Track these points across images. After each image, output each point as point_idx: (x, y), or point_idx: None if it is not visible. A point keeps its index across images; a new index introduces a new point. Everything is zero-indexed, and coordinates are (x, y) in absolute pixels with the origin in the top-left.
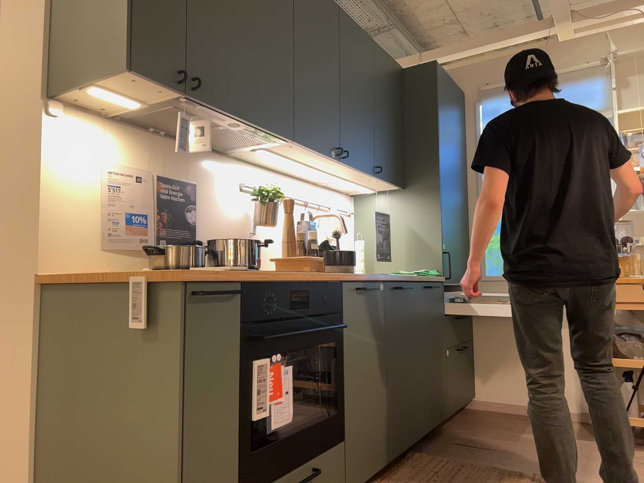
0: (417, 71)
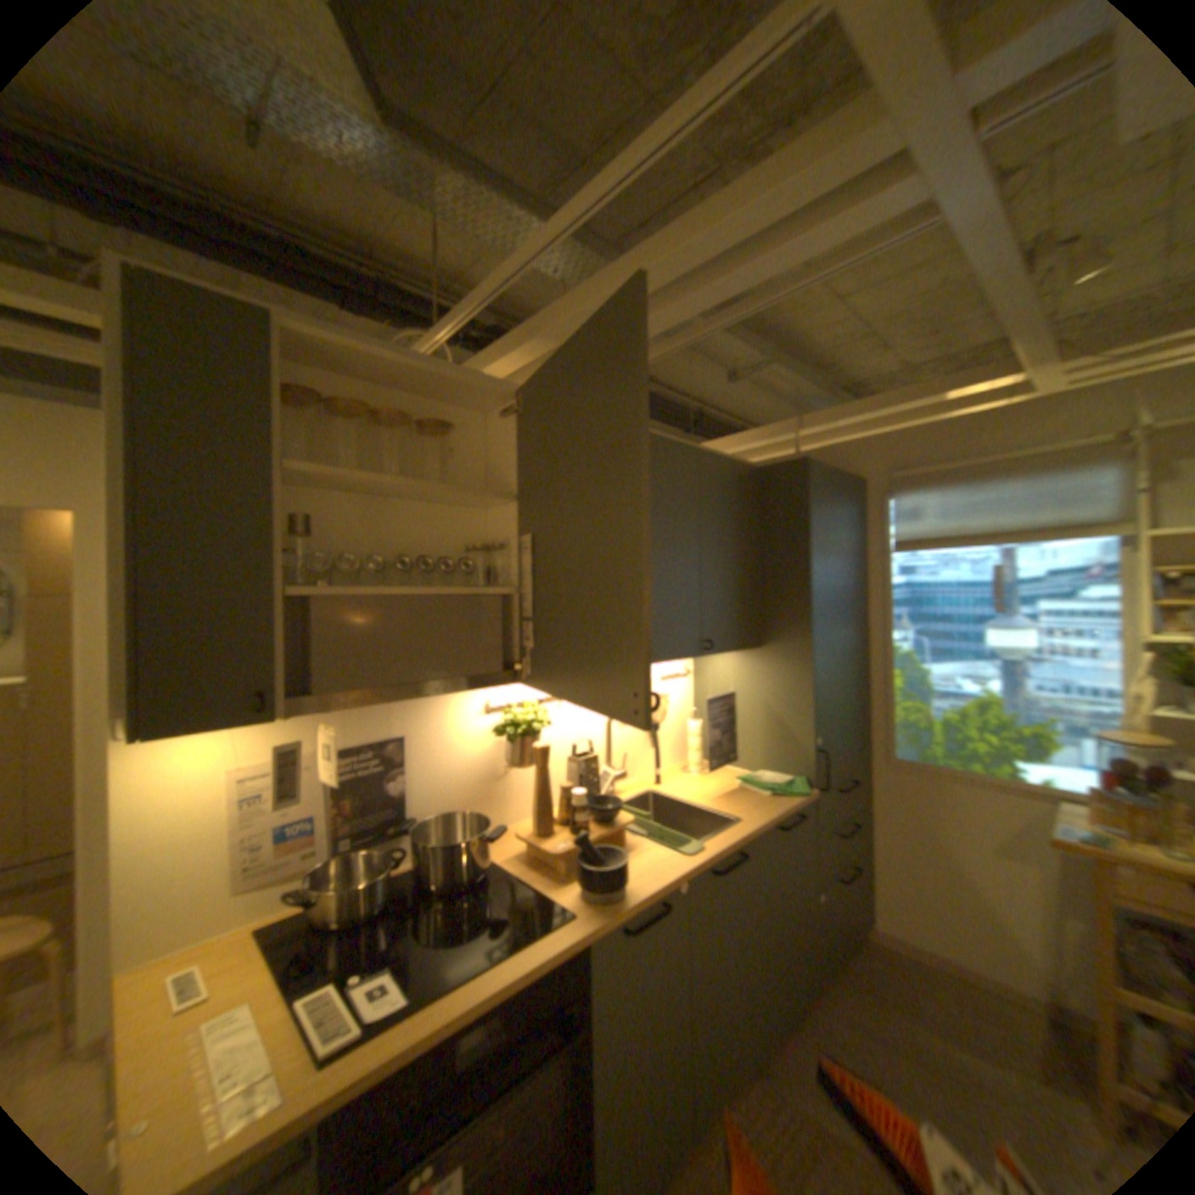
0: (779, 471)
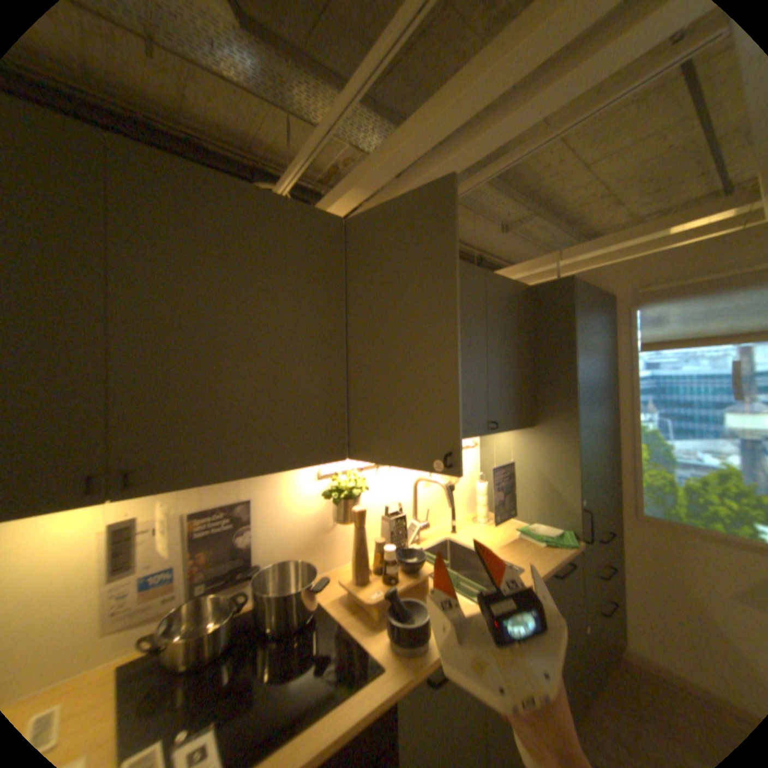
0: (548, 288)
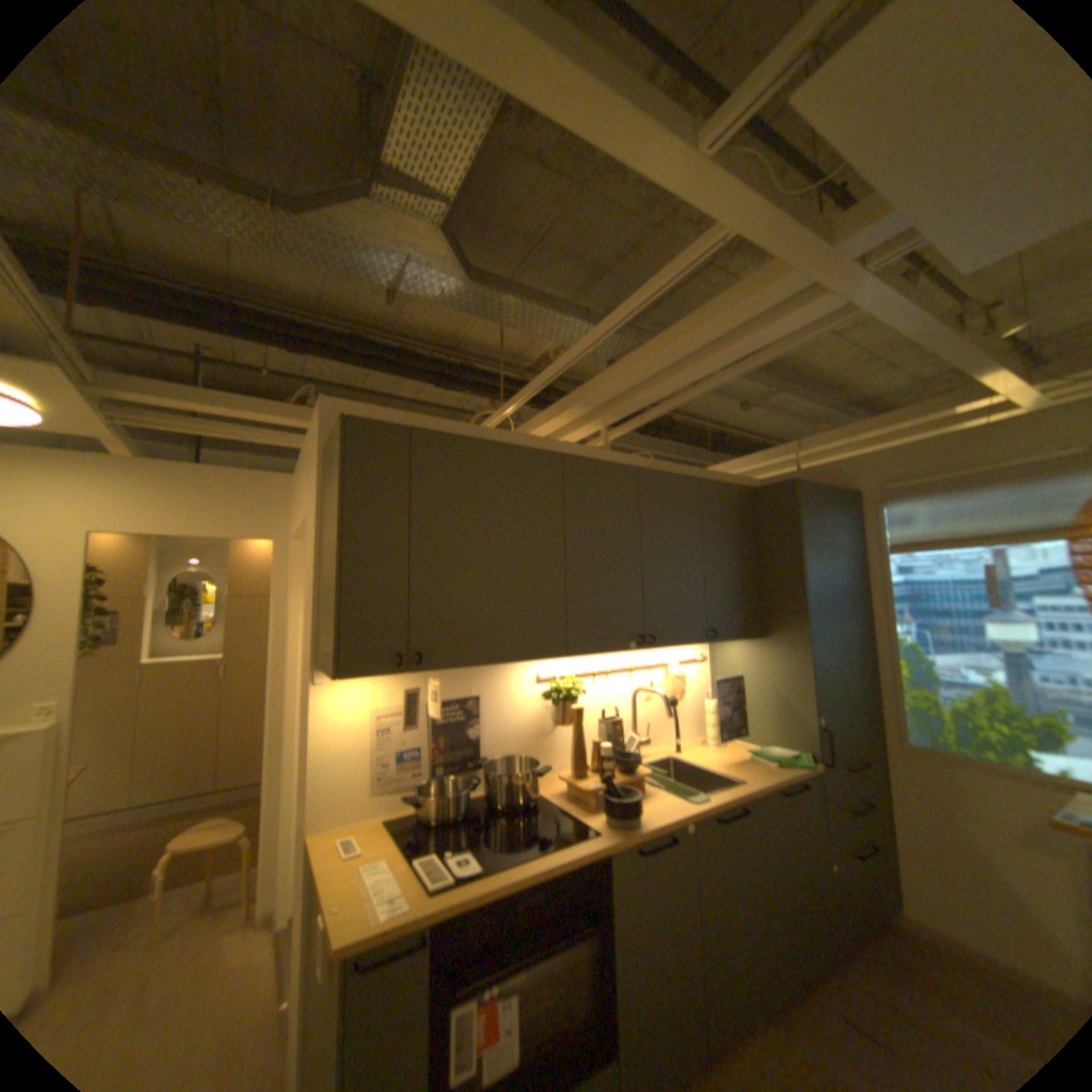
0: (773, 490)
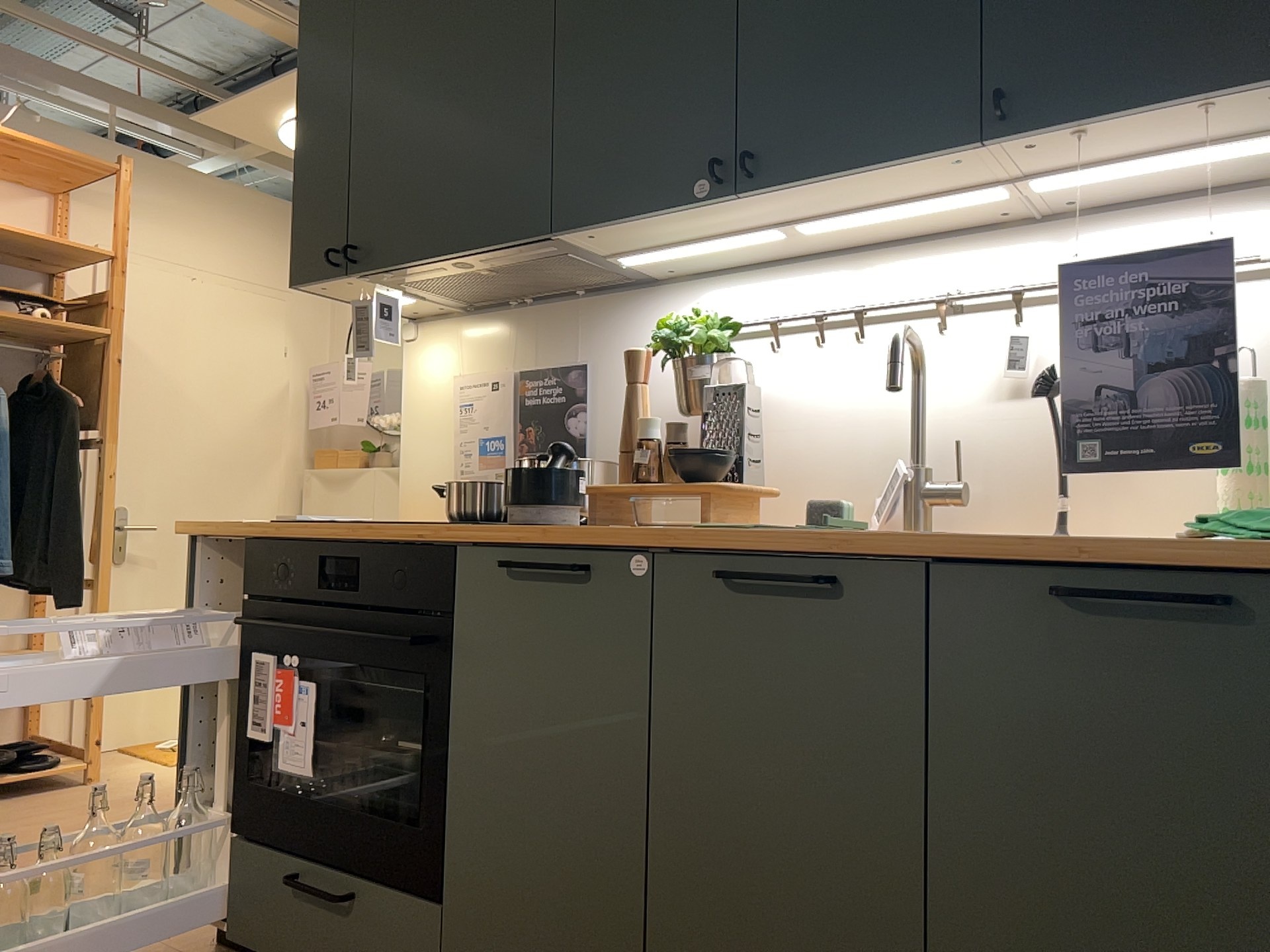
0: None
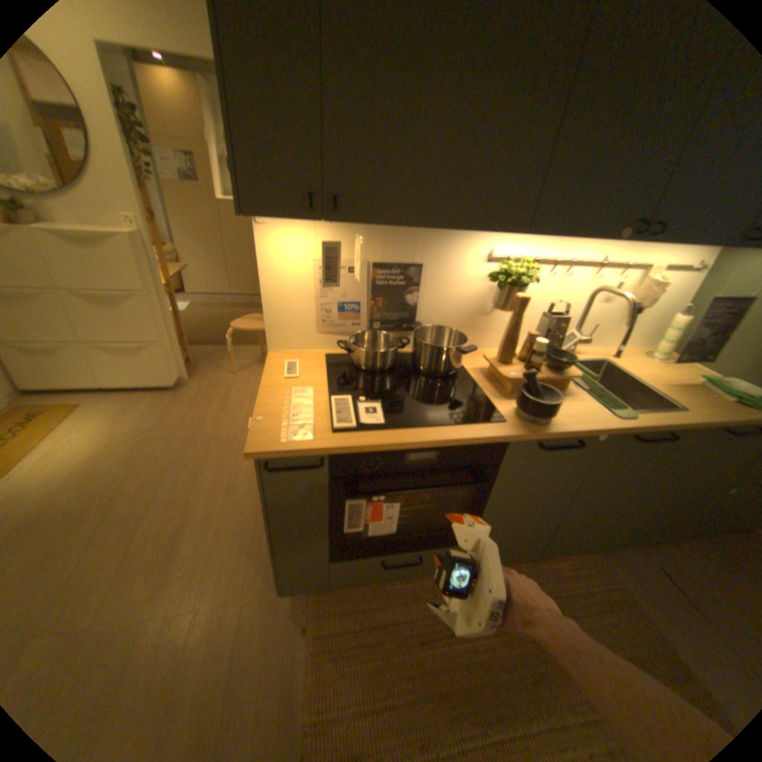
0: None
